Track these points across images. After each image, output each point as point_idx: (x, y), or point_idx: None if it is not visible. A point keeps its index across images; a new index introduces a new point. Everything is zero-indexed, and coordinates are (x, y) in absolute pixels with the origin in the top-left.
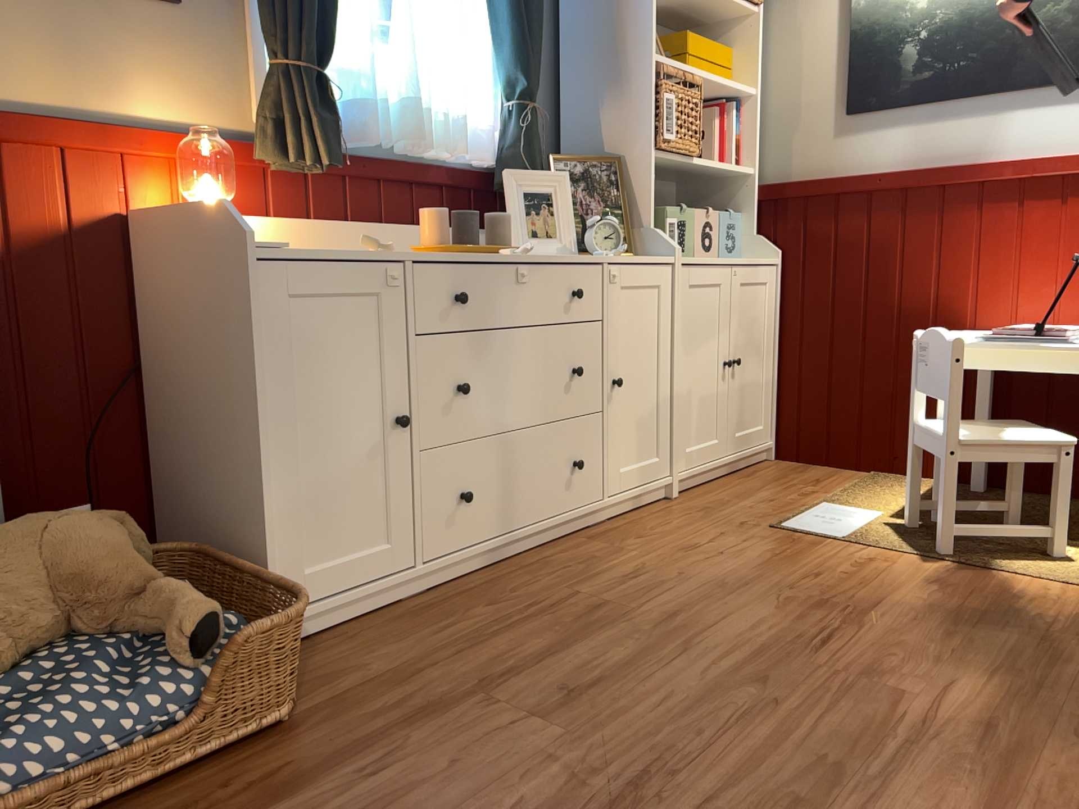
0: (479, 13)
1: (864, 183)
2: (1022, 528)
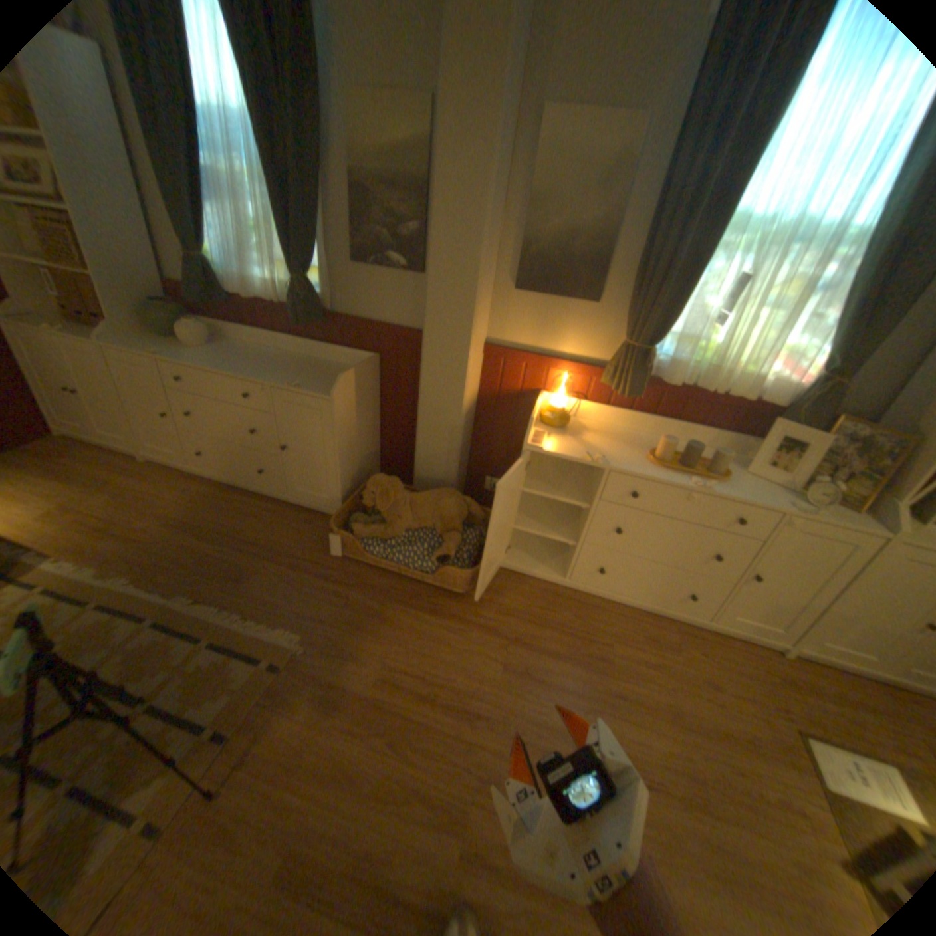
0: (834, 302)
1: None
2: None
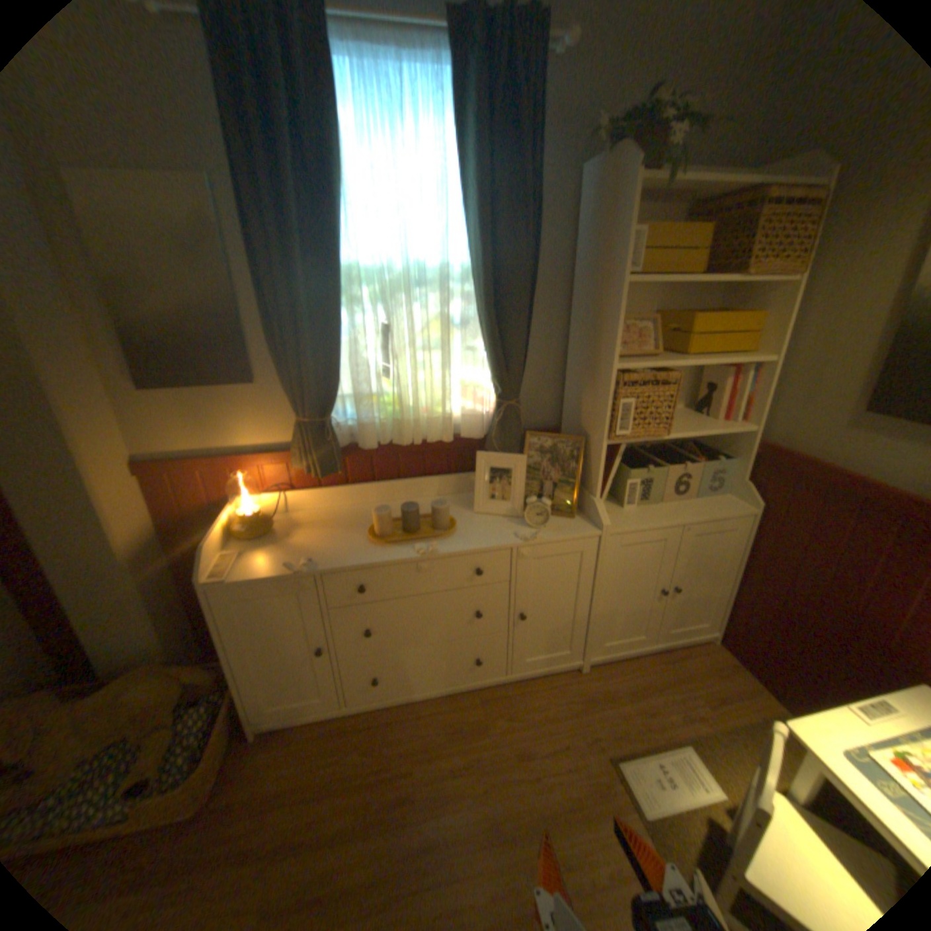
0: (474, 335)
1: (861, 488)
2: None
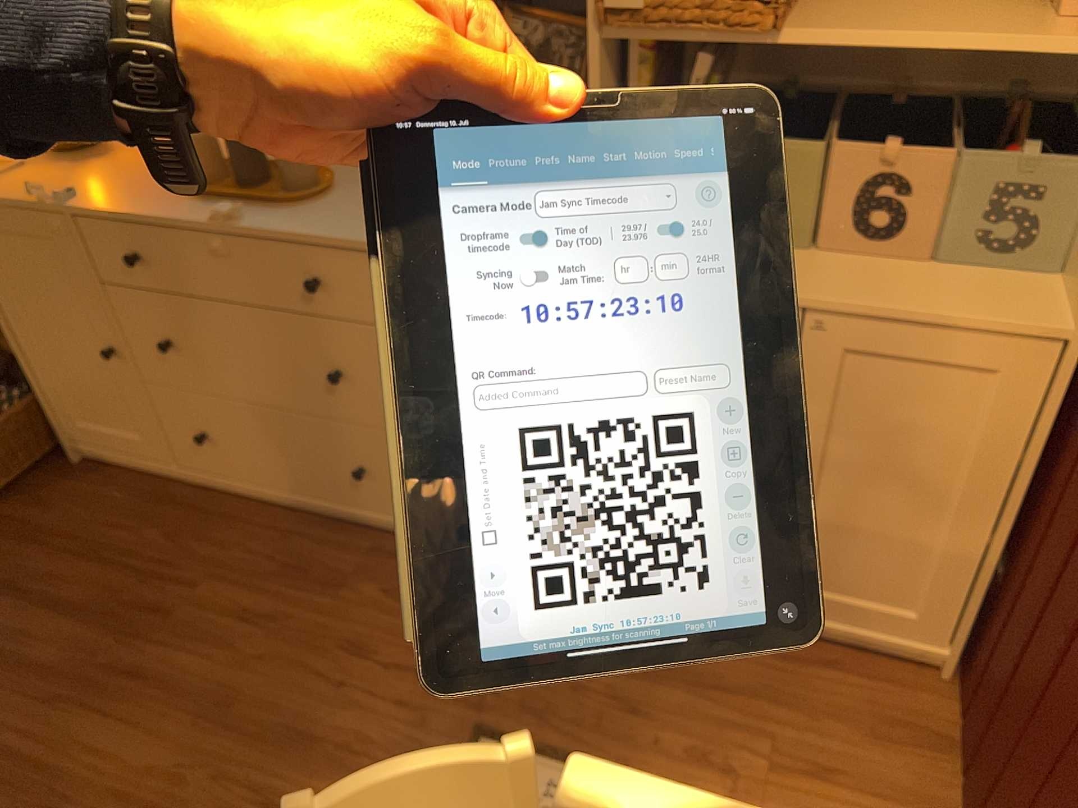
0: None
1: None
2: None
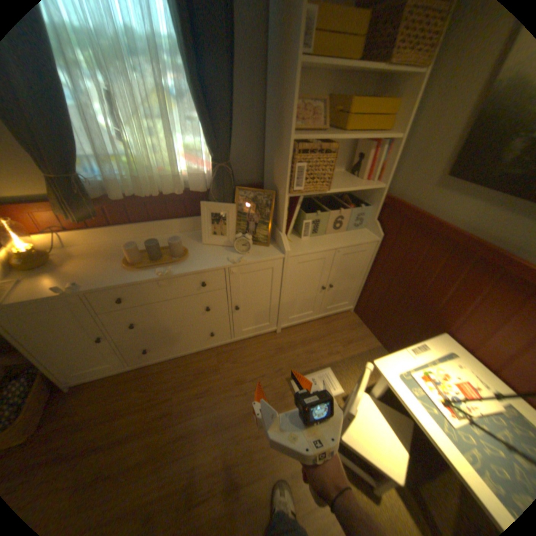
0: (189, 106)
1: (436, 226)
2: (363, 477)
